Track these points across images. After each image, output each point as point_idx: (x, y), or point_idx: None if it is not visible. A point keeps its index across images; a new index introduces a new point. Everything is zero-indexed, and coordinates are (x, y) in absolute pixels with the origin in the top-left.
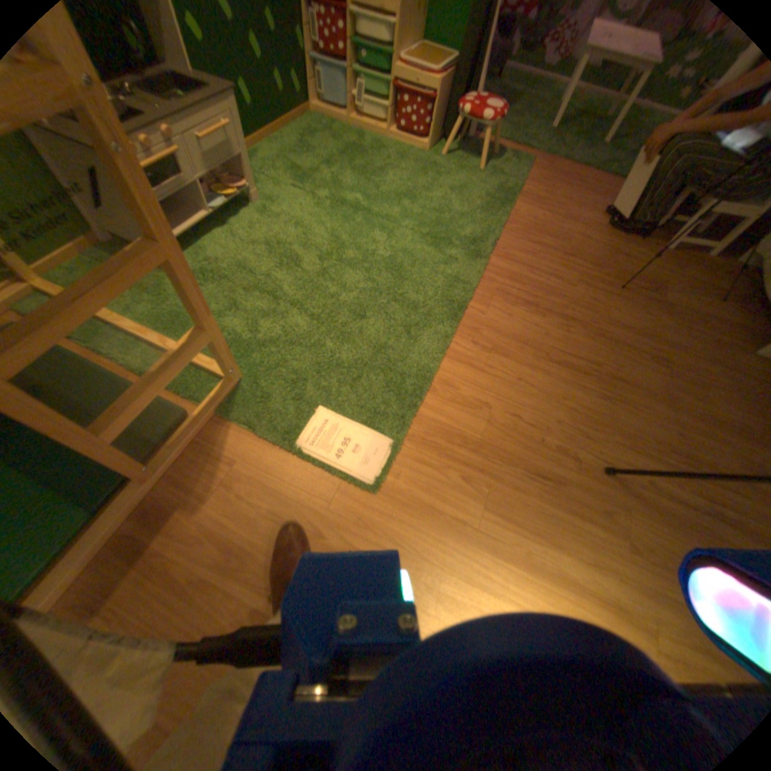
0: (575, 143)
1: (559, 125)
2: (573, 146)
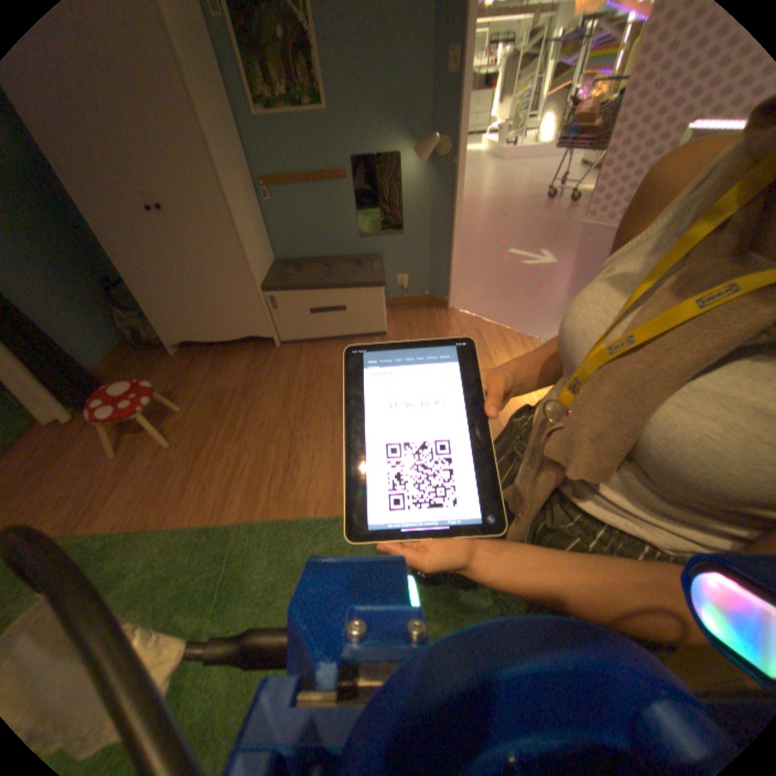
0: None
1: None
2: None
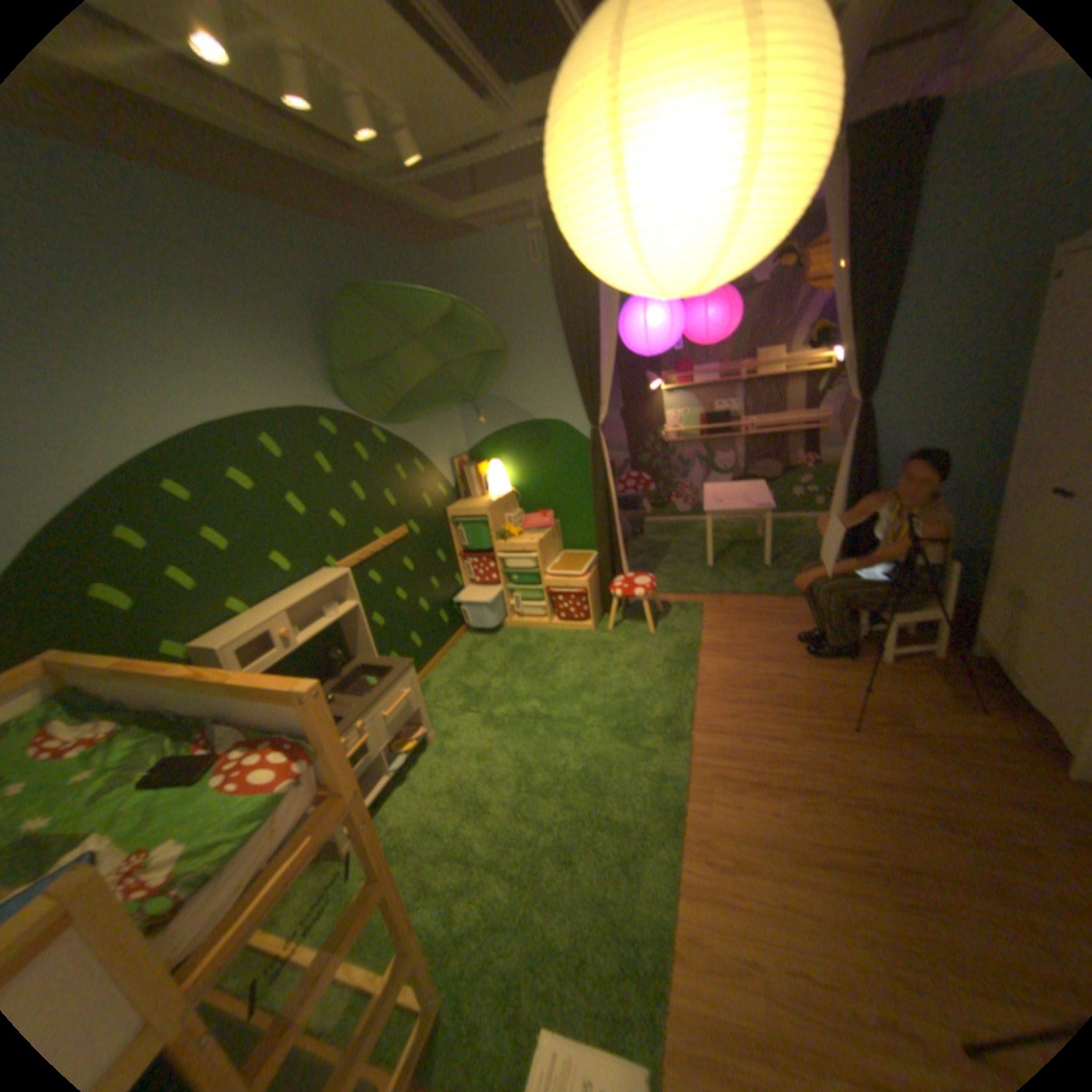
0: (739, 573)
1: (717, 560)
2: (739, 577)
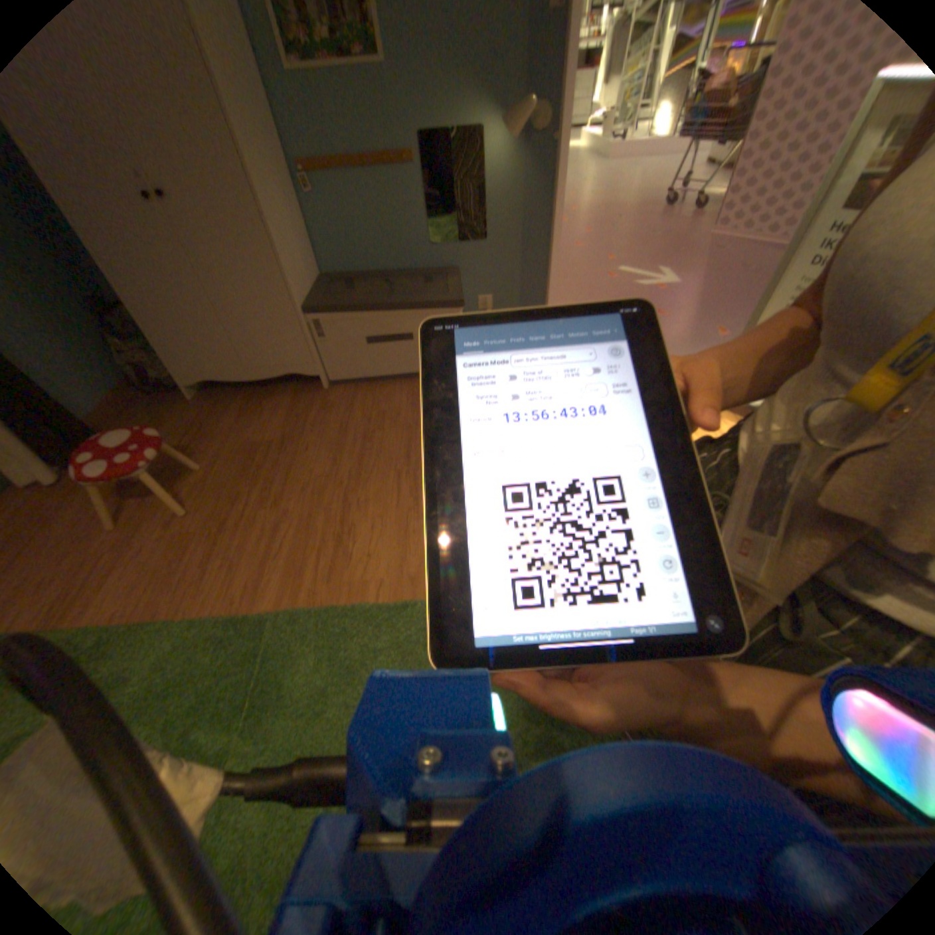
0: None
1: None
2: None
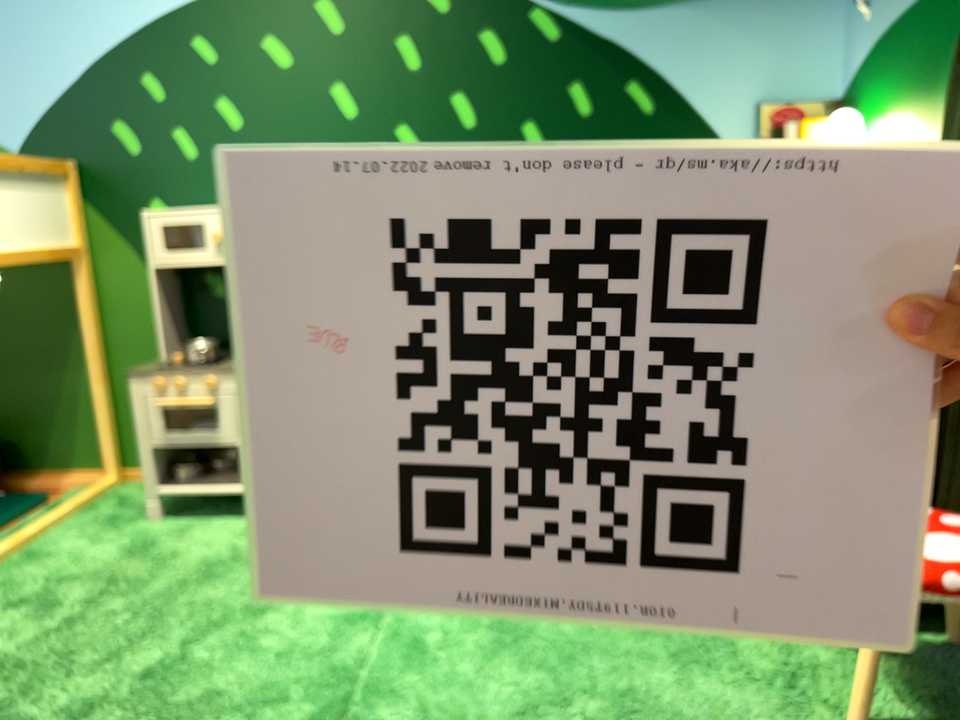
0: None
1: None
2: None
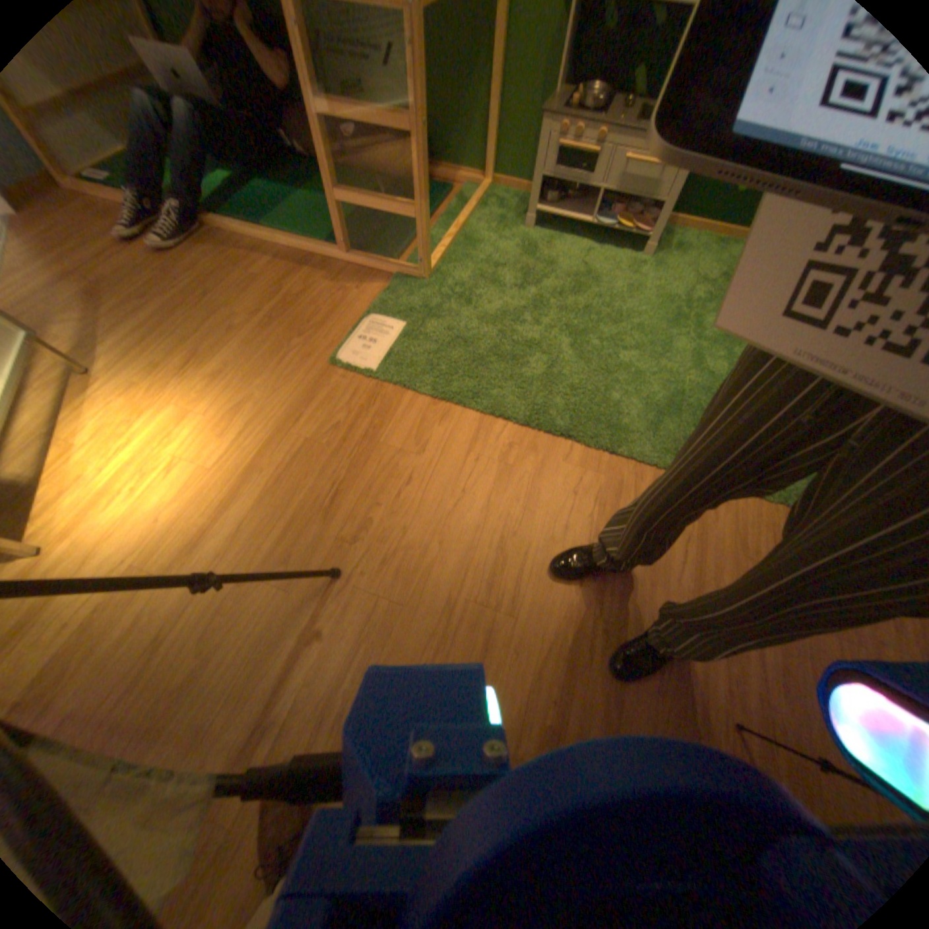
0: None
1: None
2: None
